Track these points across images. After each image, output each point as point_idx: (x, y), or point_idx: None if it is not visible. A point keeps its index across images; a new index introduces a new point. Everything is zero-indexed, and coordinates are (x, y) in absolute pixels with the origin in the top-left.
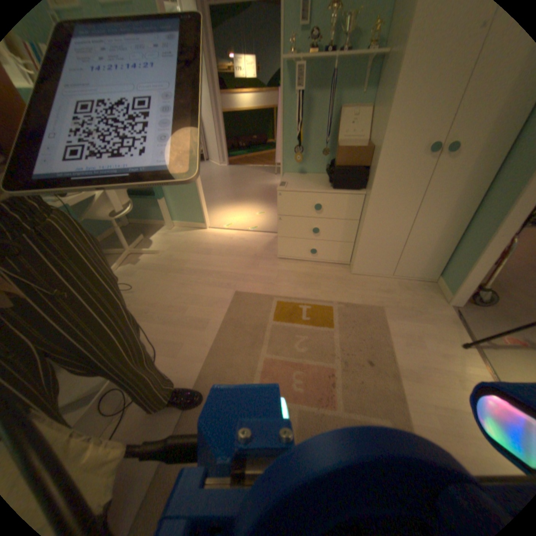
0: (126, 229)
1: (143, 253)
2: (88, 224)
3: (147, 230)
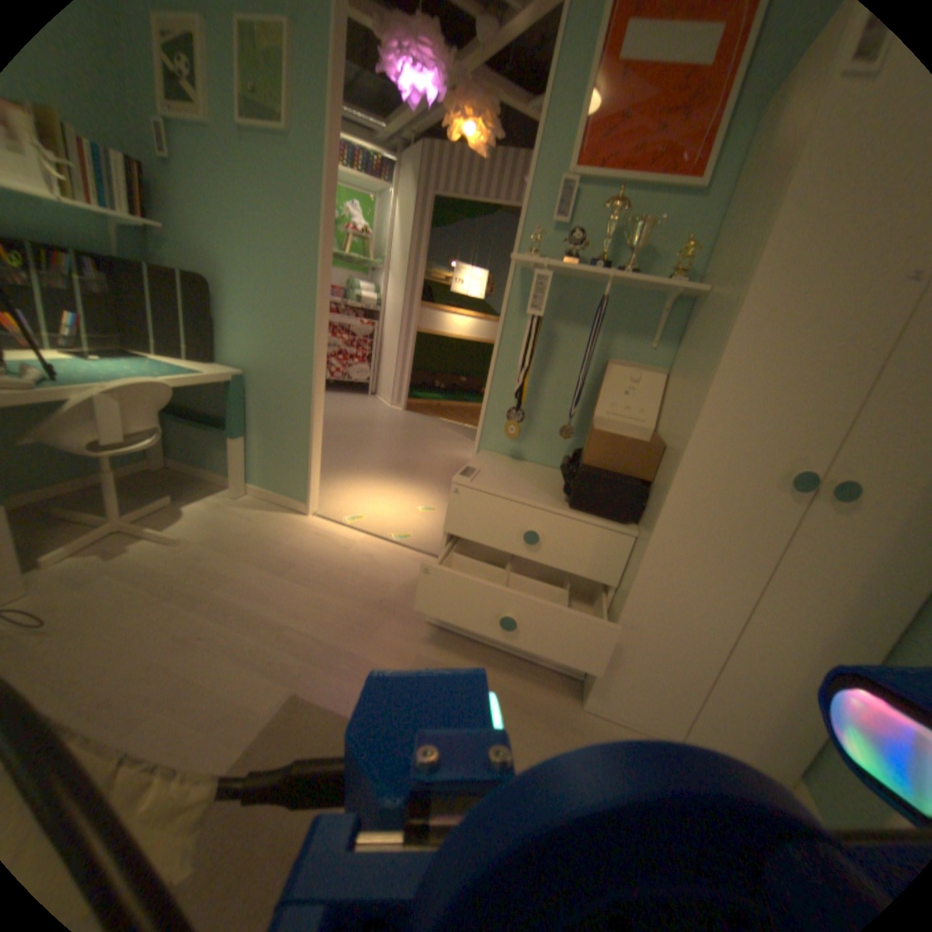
0: (151, 479)
1: (145, 541)
2: (67, 455)
3: (189, 492)
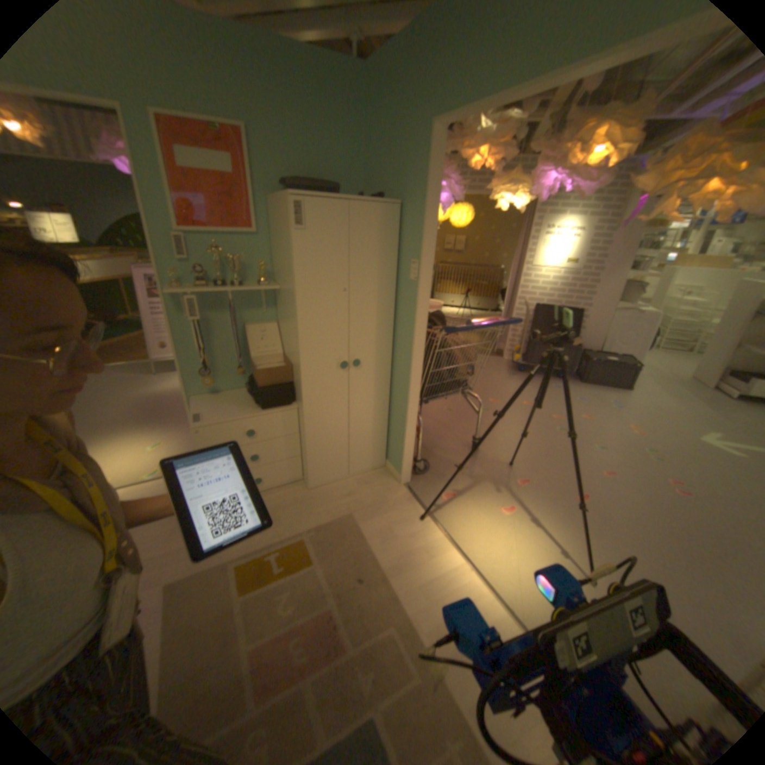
0: None
1: None
2: None
3: None
